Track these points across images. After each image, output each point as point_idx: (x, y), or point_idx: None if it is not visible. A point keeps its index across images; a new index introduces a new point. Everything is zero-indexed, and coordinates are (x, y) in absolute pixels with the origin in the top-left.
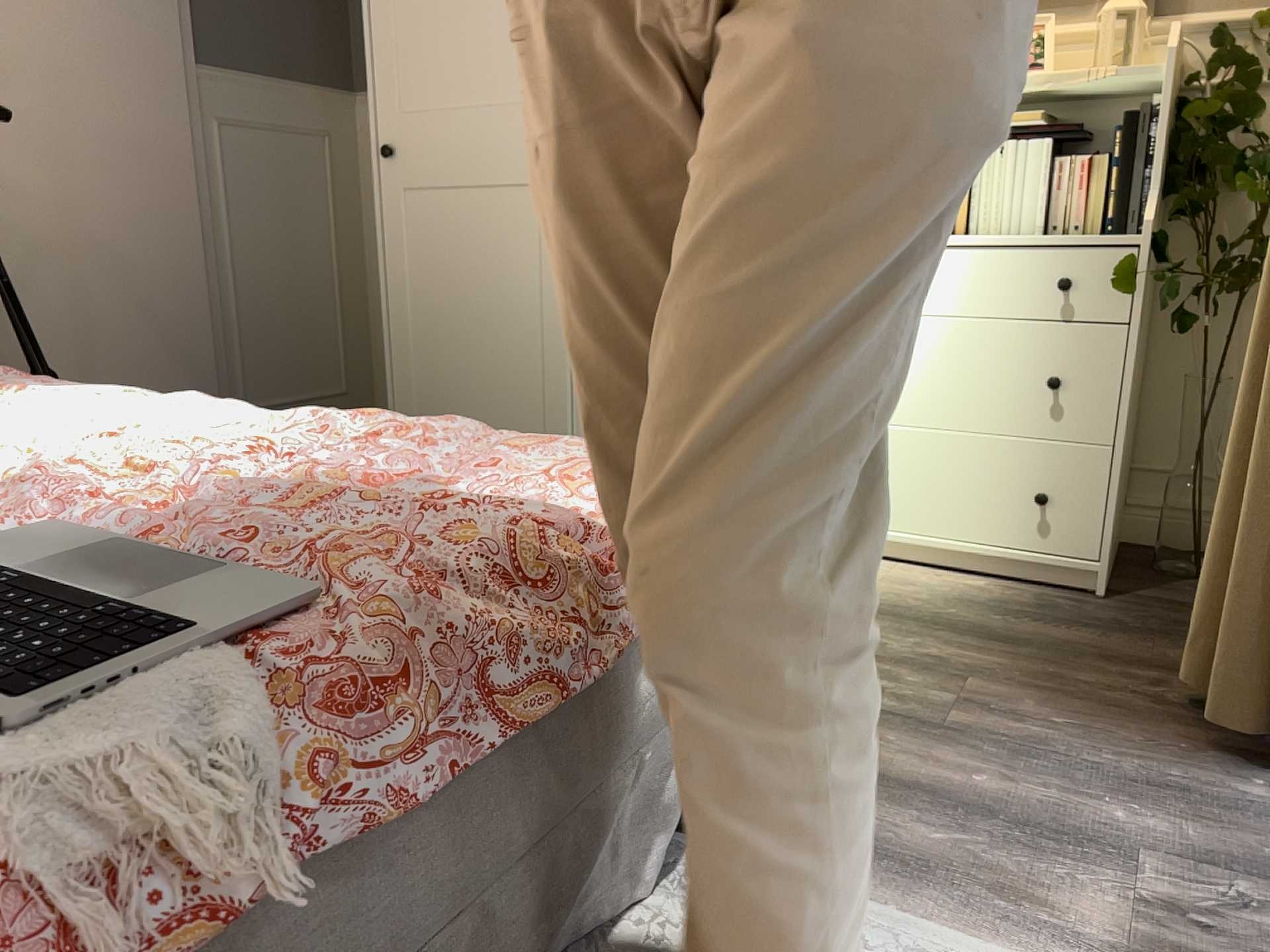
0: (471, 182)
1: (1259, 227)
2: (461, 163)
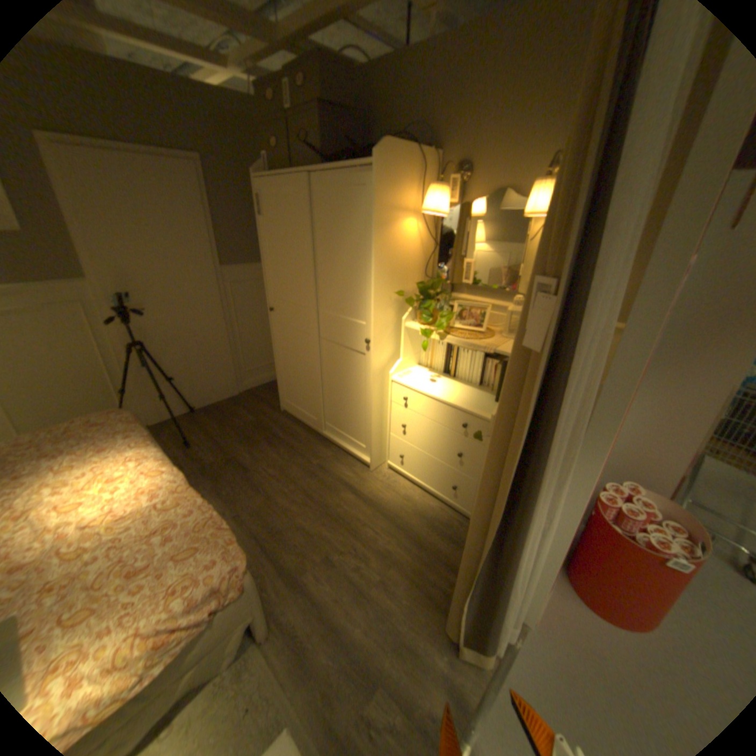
0: (293, 328)
1: None
2: (290, 321)
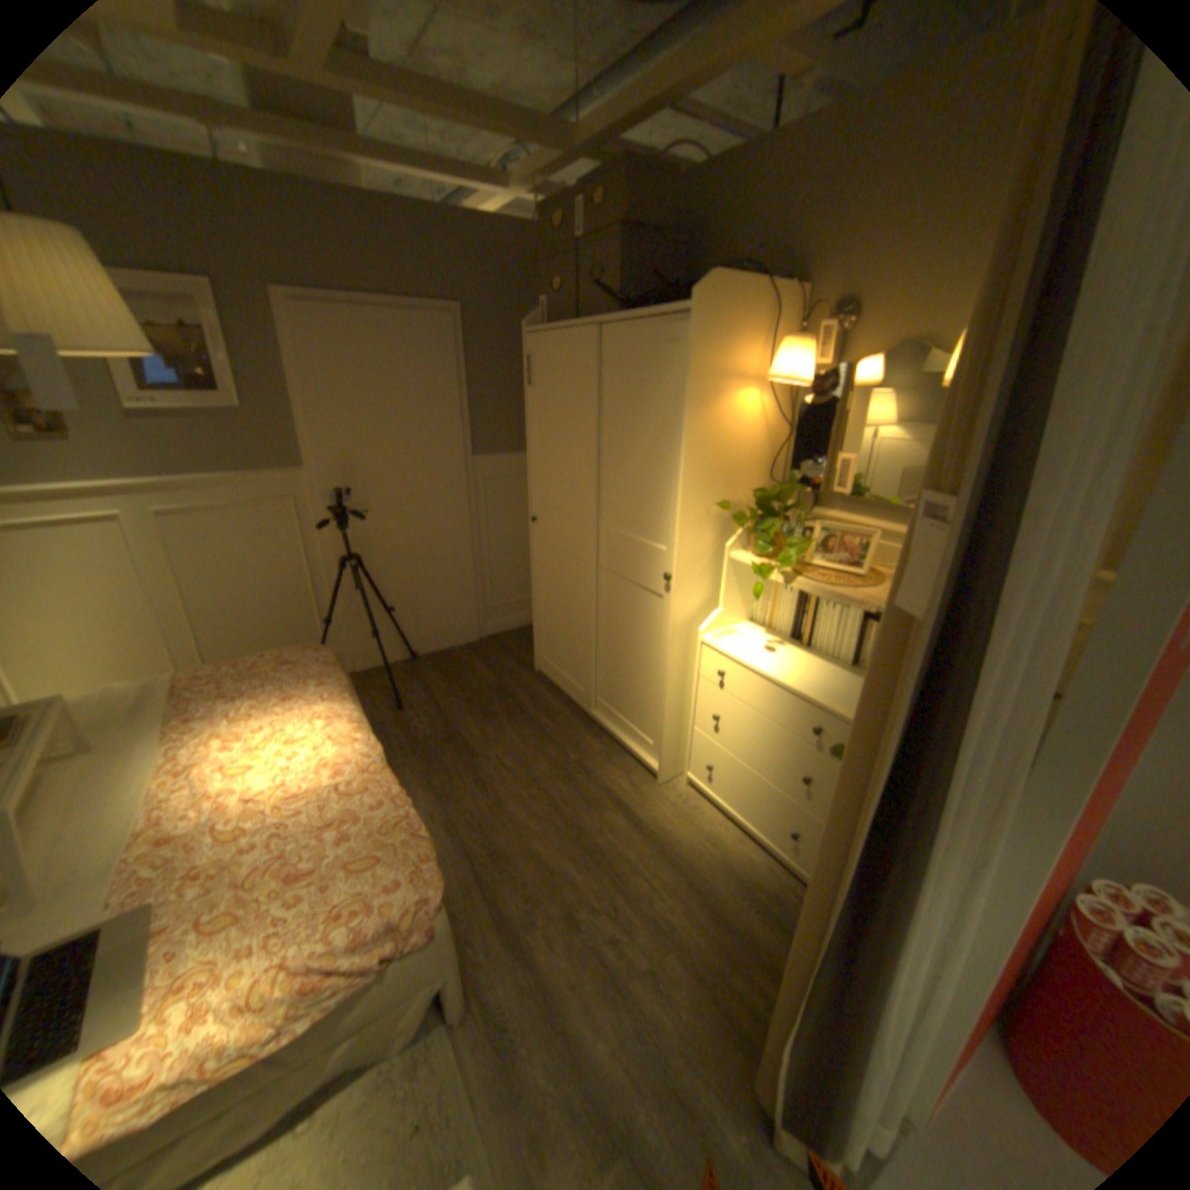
0: (562, 548)
1: None
2: (559, 538)
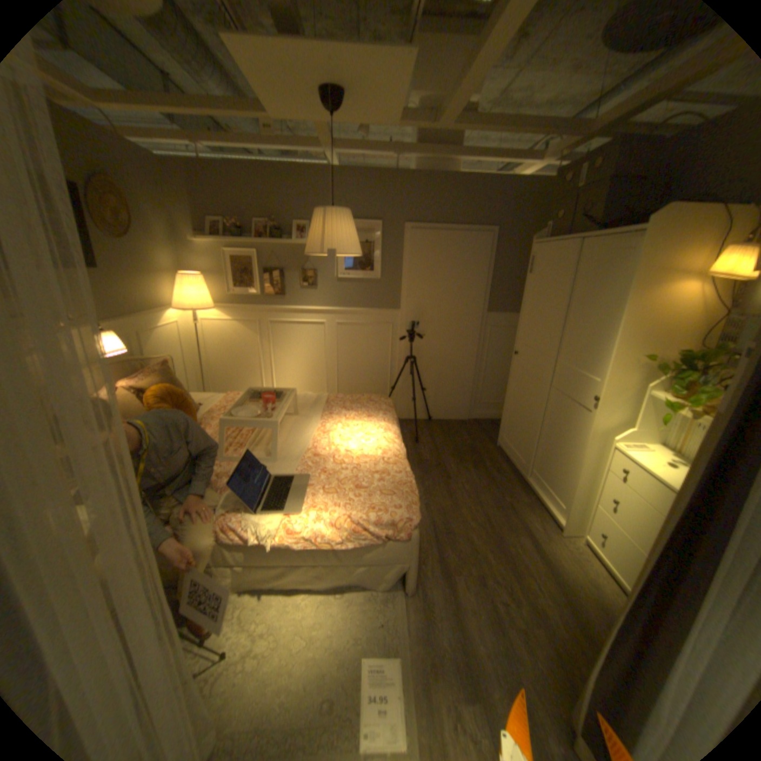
0: (530, 372)
1: None
2: (530, 365)
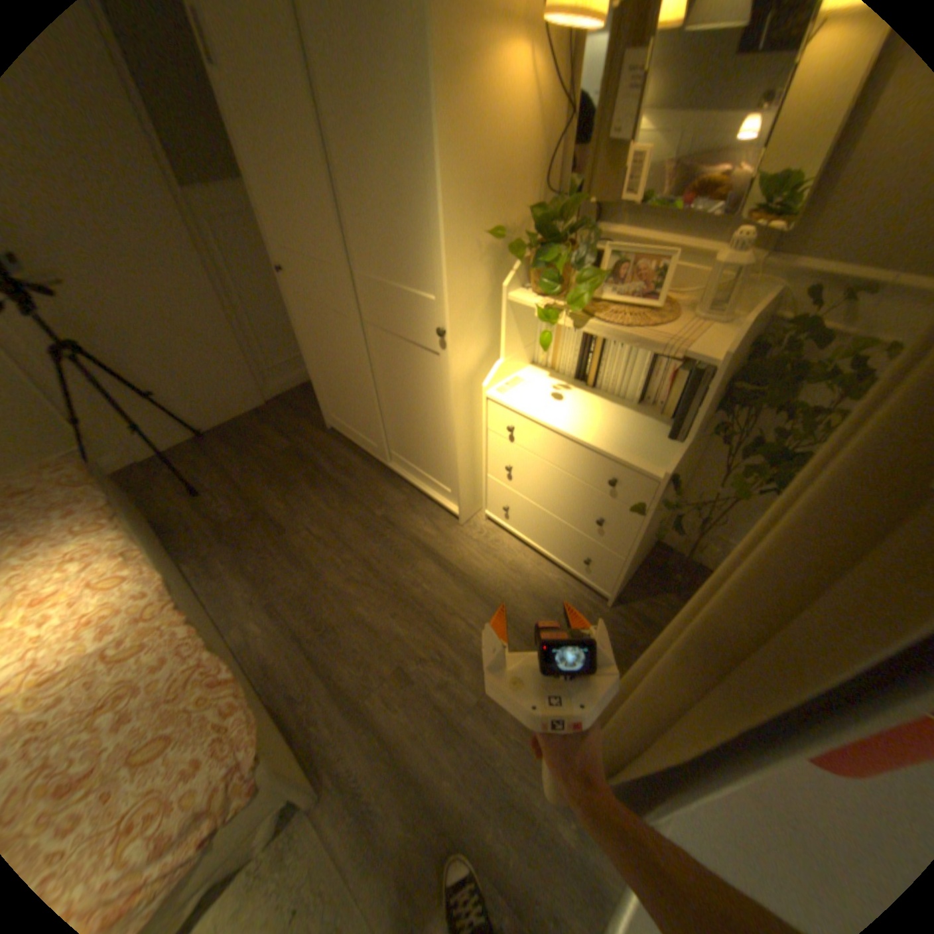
0: (317, 302)
1: (781, 445)
2: (311, 290)
